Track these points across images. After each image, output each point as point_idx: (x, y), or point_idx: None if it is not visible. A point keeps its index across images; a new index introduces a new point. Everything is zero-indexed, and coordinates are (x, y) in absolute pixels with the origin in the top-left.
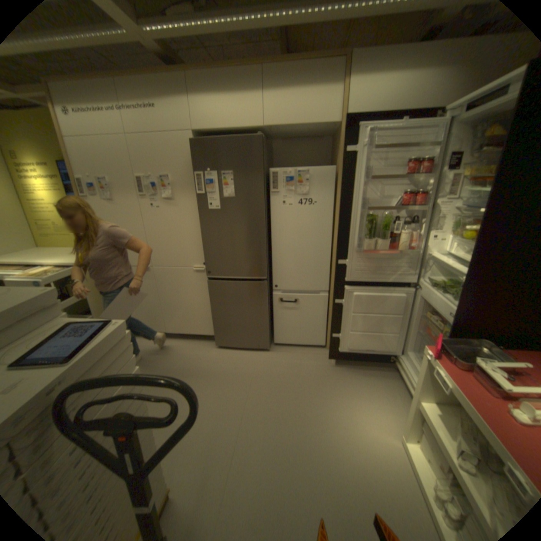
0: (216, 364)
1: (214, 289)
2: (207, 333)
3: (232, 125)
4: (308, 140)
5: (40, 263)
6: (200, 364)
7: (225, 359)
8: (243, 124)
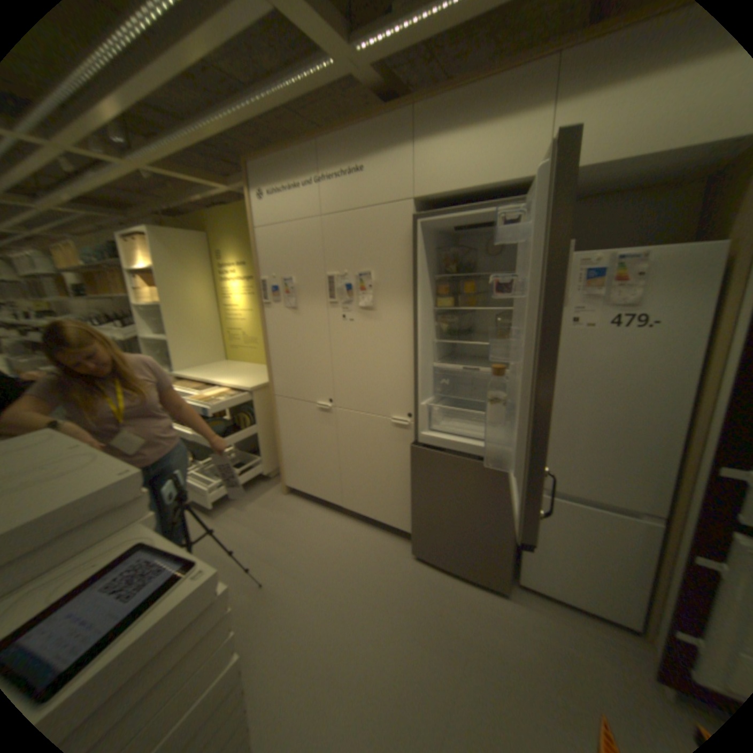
0: (406, 594)
1: (419, 462)
2: (400, 527)
3: (484, 179)
4: (640, 194)
5: (216, 382)
6: (380, 584)
7: (423, 587)
8: (505, 175)
